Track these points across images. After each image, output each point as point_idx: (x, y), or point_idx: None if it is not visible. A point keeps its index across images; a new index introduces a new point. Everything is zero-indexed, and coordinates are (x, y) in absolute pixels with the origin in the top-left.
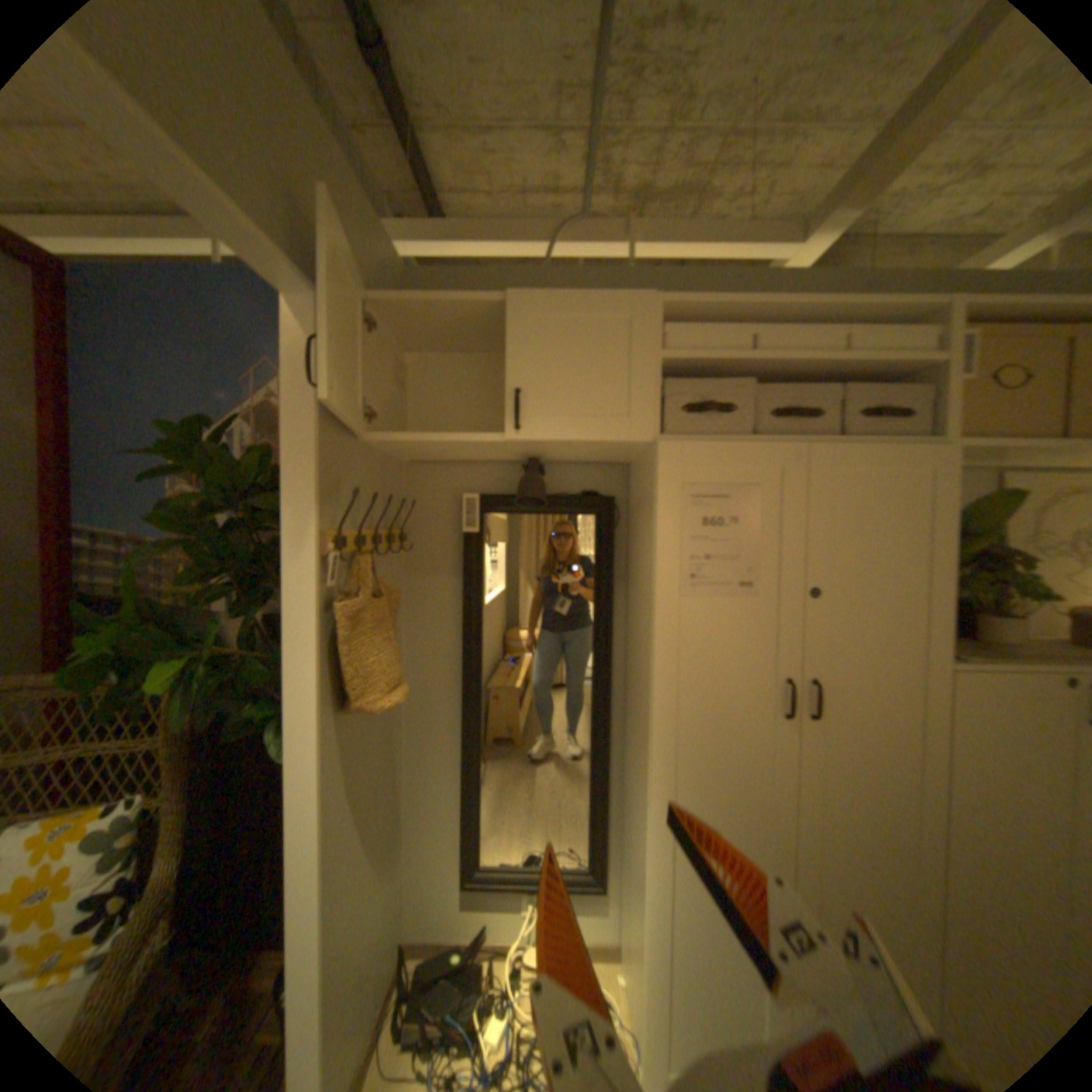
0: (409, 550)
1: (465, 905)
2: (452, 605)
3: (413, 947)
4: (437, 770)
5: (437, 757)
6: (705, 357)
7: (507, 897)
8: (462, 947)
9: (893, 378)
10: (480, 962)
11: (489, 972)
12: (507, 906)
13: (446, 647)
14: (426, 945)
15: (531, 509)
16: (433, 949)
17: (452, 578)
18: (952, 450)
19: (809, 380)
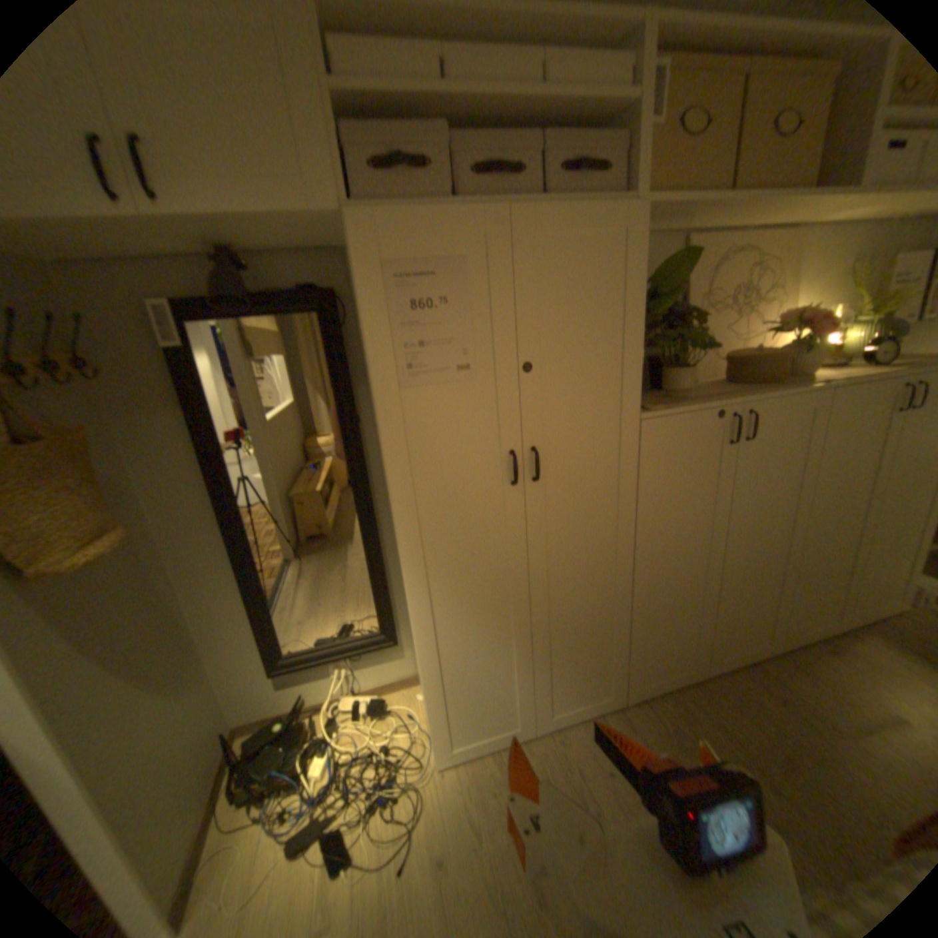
0: (101, 375)
1: (279, 684)
2: (179, 431)
3: (240, 726)
4: (216, 589)
5: (212, 578)
6: (384, 88)
7: (315, 667)
8: (285, 712)
9: (595, 125)
10: (303, 717)
11: (311, 723)
12: (317, 674)
13: (187, 475)
14: (252, 721)
15: (236, 309)
16: (259, 721)
17: (168, 401)
18: (643, 205)
19: (514, 128)
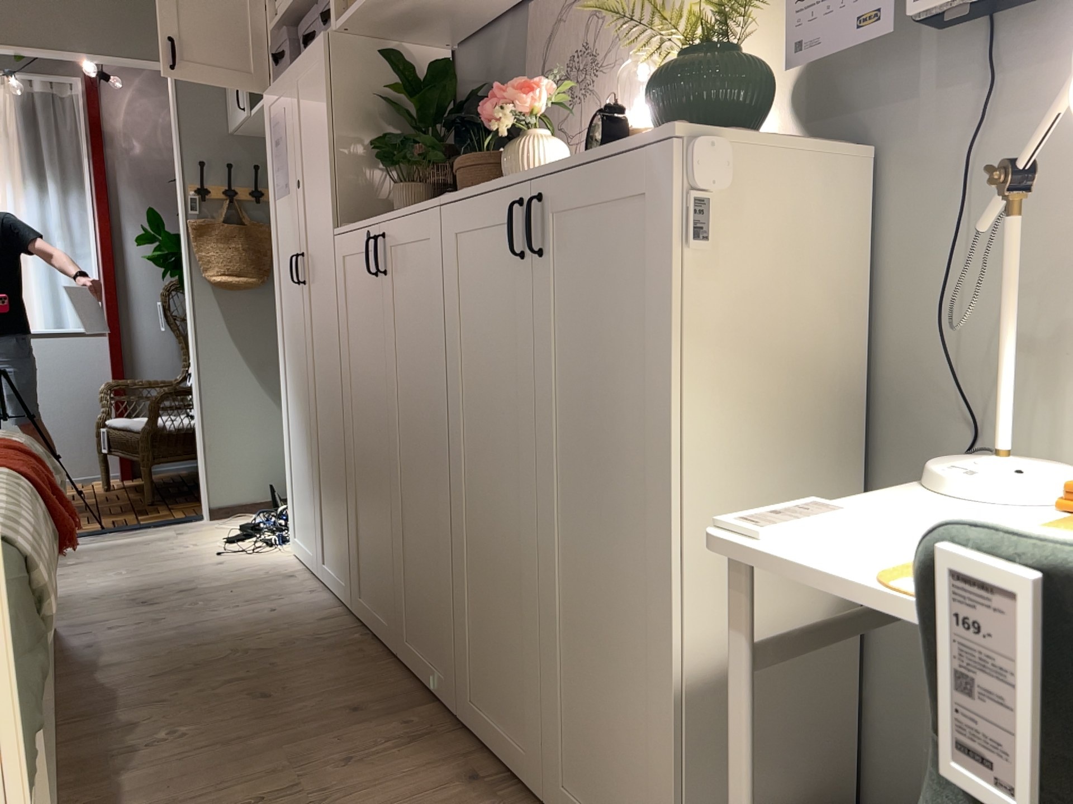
0: None
1: None
2: None
3: None
4: None
5: None
6: (277, 18)
7: None
8: None
9: None
10: None
11: None
12: None
13: None
14: None
15: None
16: None
17: None
18: (326, 34)
19: None
